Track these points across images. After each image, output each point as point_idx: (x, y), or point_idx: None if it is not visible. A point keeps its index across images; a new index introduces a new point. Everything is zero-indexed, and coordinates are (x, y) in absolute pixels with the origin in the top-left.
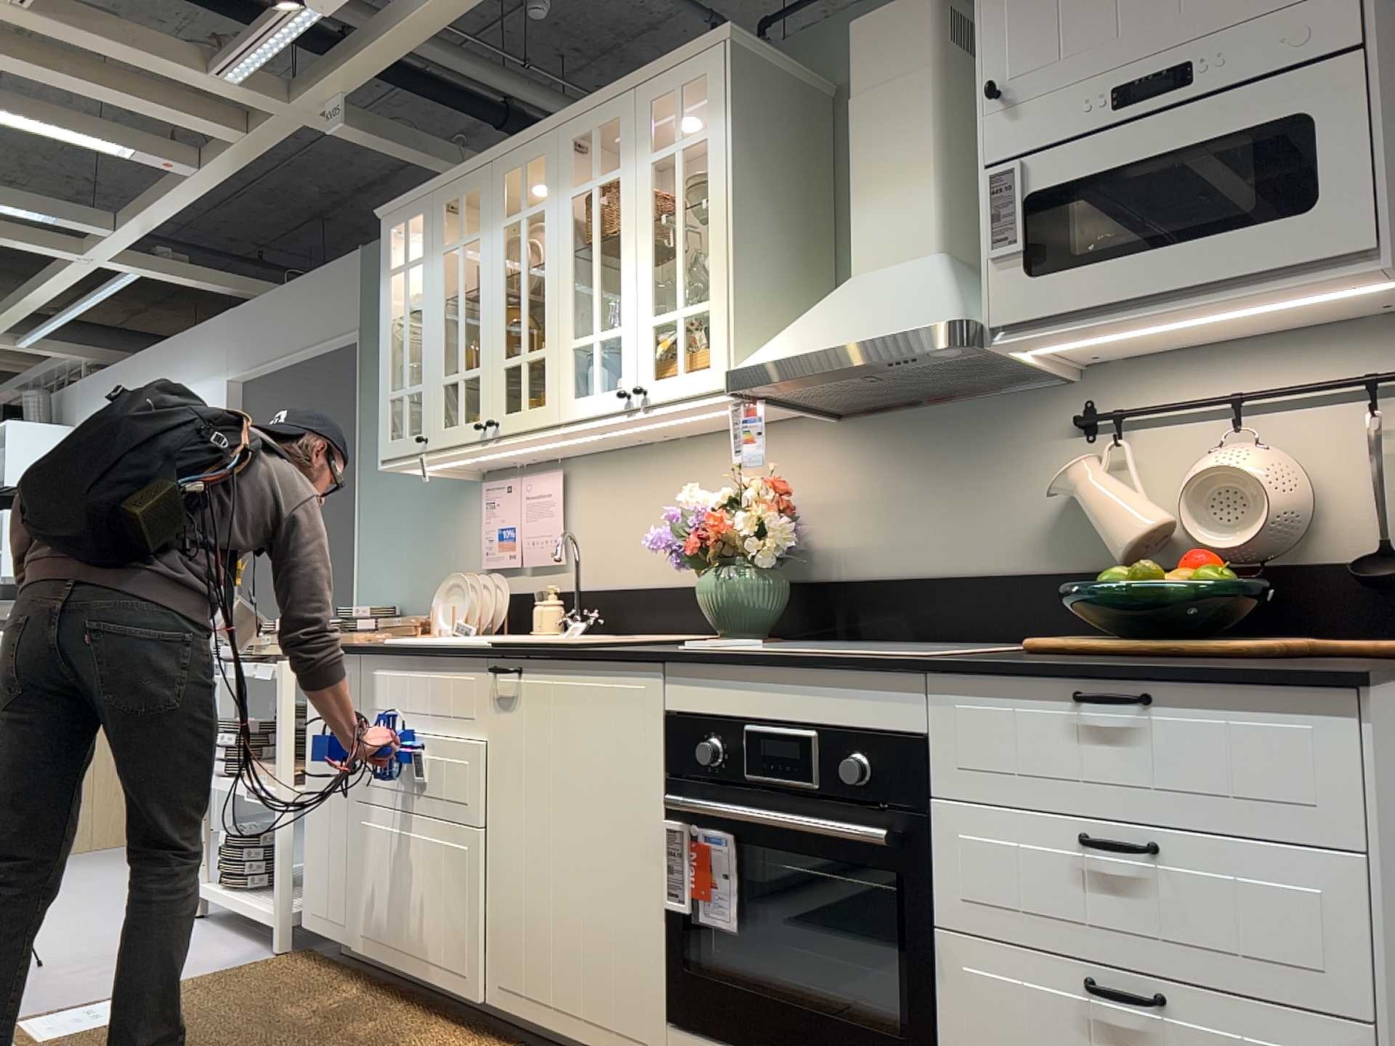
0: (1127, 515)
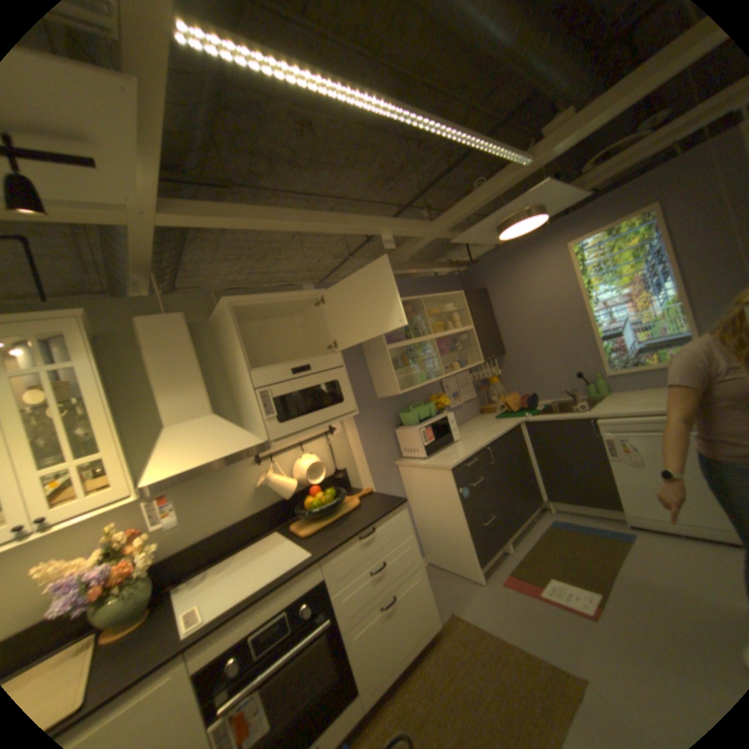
0: (289, 485)
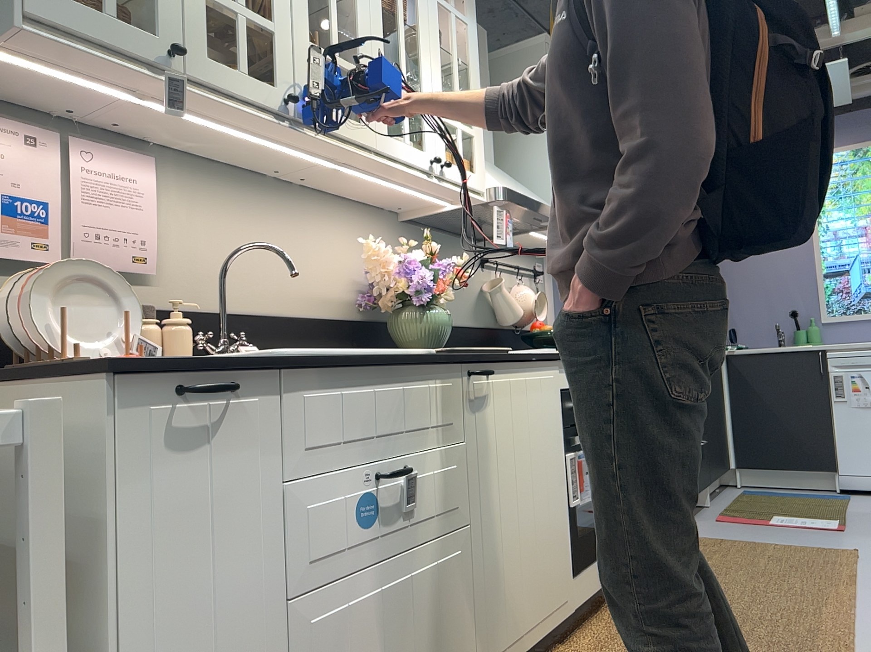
0: (521, 305)
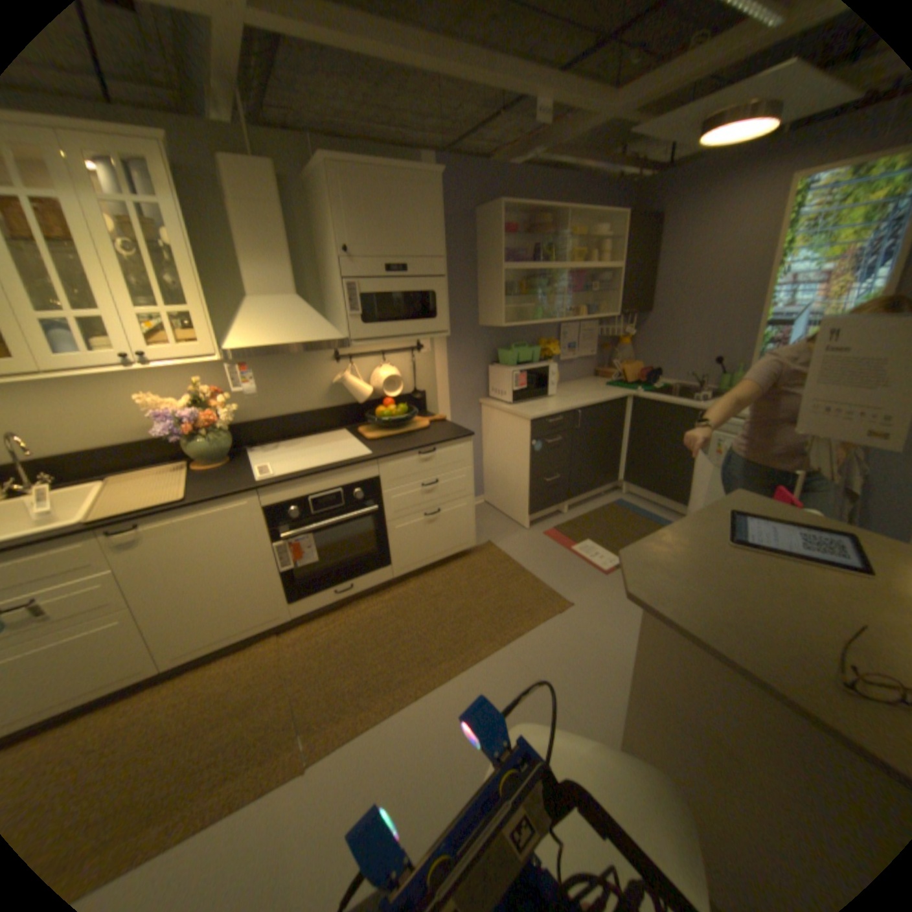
0: (366, 391)
